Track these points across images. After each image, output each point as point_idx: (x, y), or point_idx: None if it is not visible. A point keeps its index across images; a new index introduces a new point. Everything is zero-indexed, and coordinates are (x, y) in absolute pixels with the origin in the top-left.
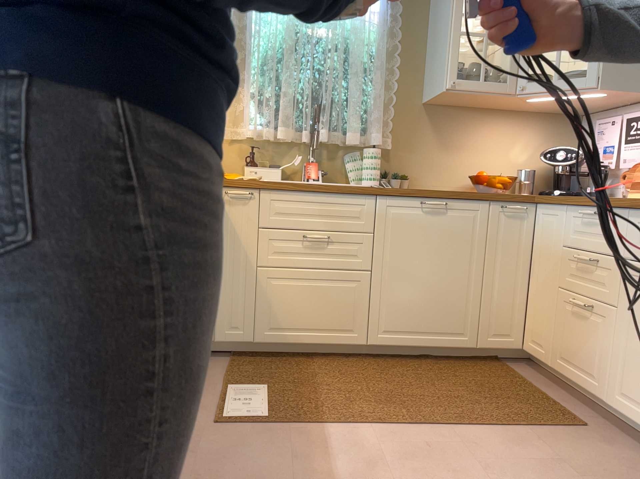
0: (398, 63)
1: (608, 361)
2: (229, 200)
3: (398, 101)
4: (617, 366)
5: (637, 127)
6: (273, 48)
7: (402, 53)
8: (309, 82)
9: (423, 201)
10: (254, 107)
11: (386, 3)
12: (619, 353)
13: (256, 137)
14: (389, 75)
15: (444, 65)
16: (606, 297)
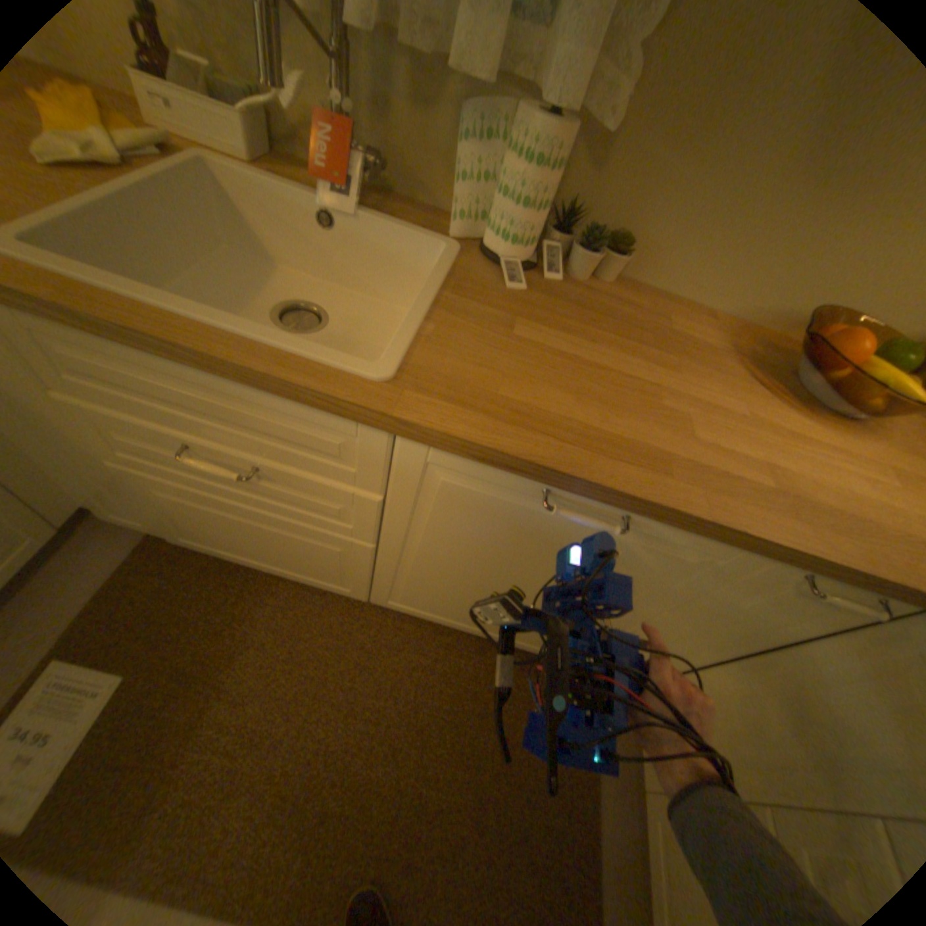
0: None
1: None
2: None
3: None
4: None
5: None
6: None
7: None
8: None
9: (551, 494)
10: None
11: None
12: None
13: None
14: None
15: None
16: None
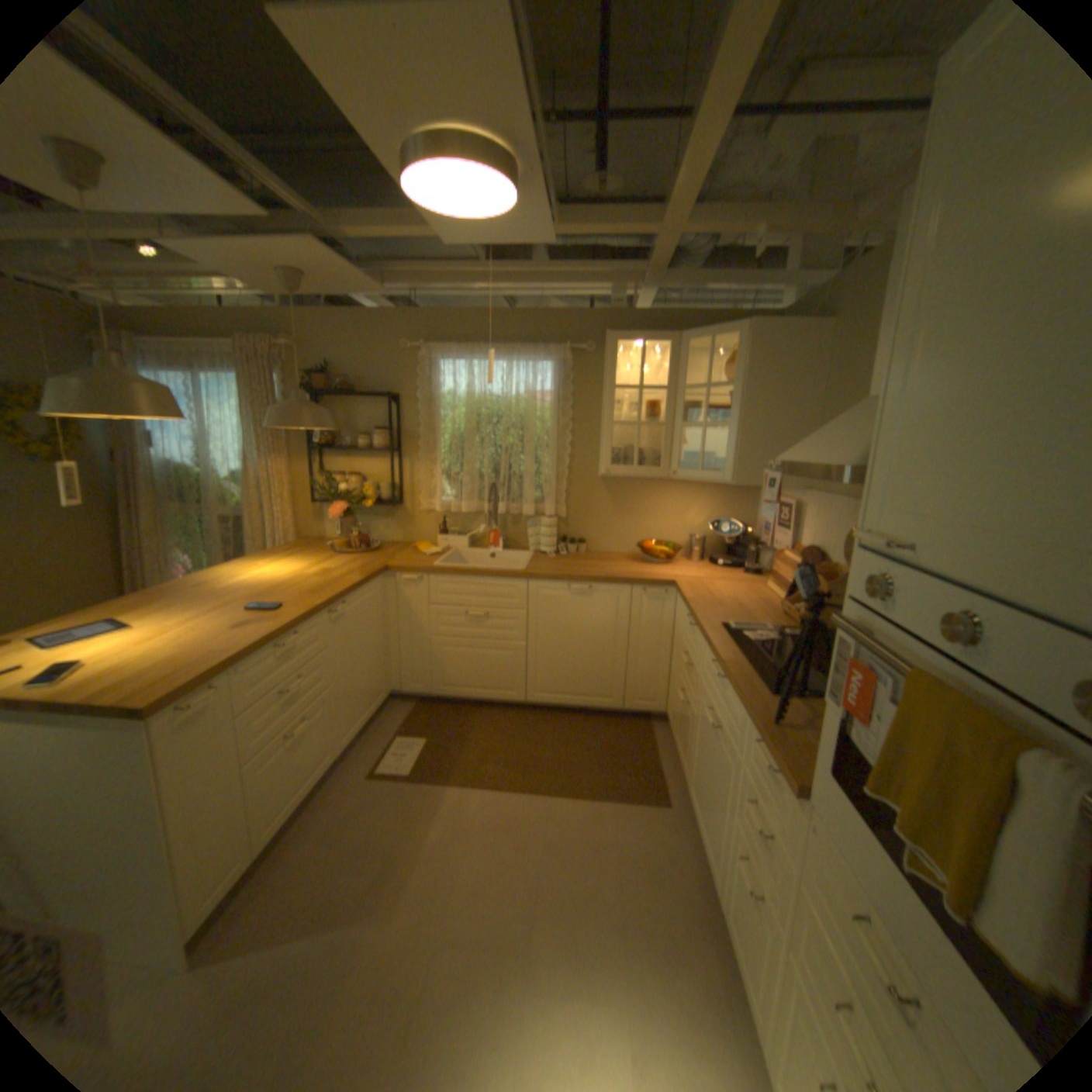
0: (569, 442)
1: (690, 757)
2: (404, 584)
3: (574, 474)
4: (693, 765)
5: (784, 515)
6: (456, 433)
7: (576, 429)
8: (488, 463)
9: (568, 586)
10: (444, 485)
11: (555, 387)
12: (694, 755)
13: (445, 512)
14: (562, 451)
15: (599, 453)
16: (693, 702)
